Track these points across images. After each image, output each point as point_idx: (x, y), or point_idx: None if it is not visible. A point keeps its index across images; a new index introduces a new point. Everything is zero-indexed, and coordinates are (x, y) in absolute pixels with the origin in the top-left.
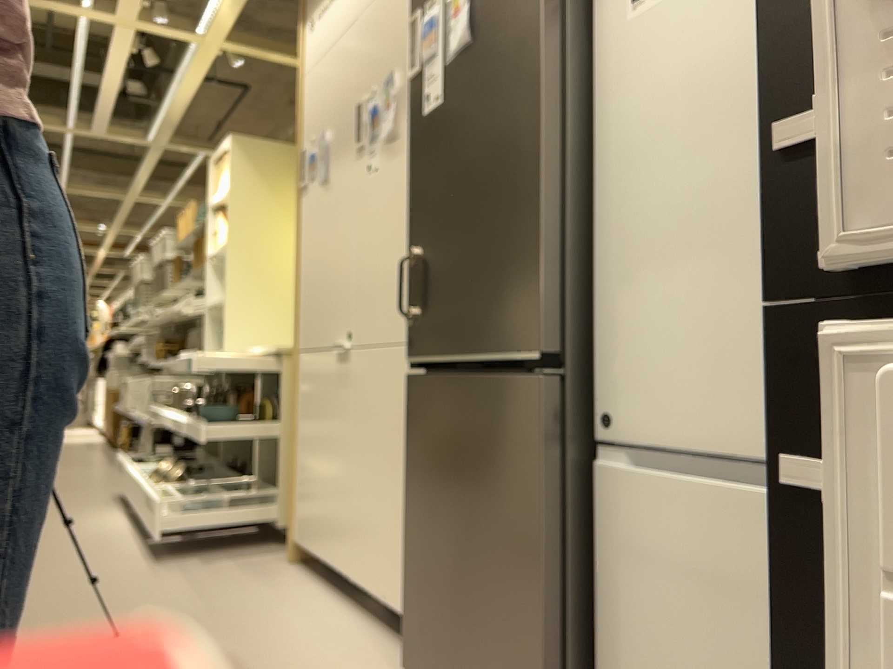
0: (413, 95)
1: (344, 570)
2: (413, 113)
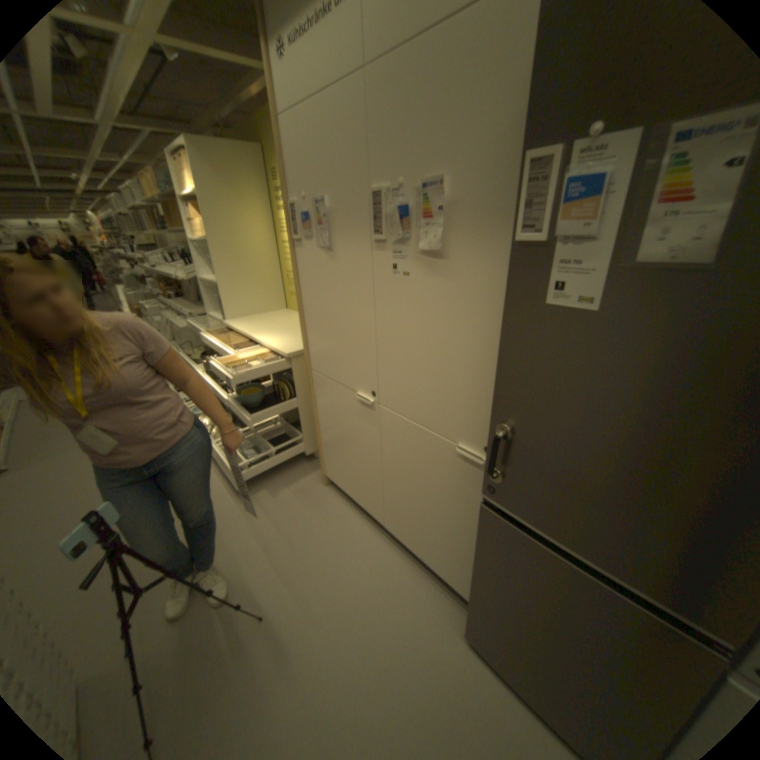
0: (522, 260)
1: (379, 519)
2: (519, 283)
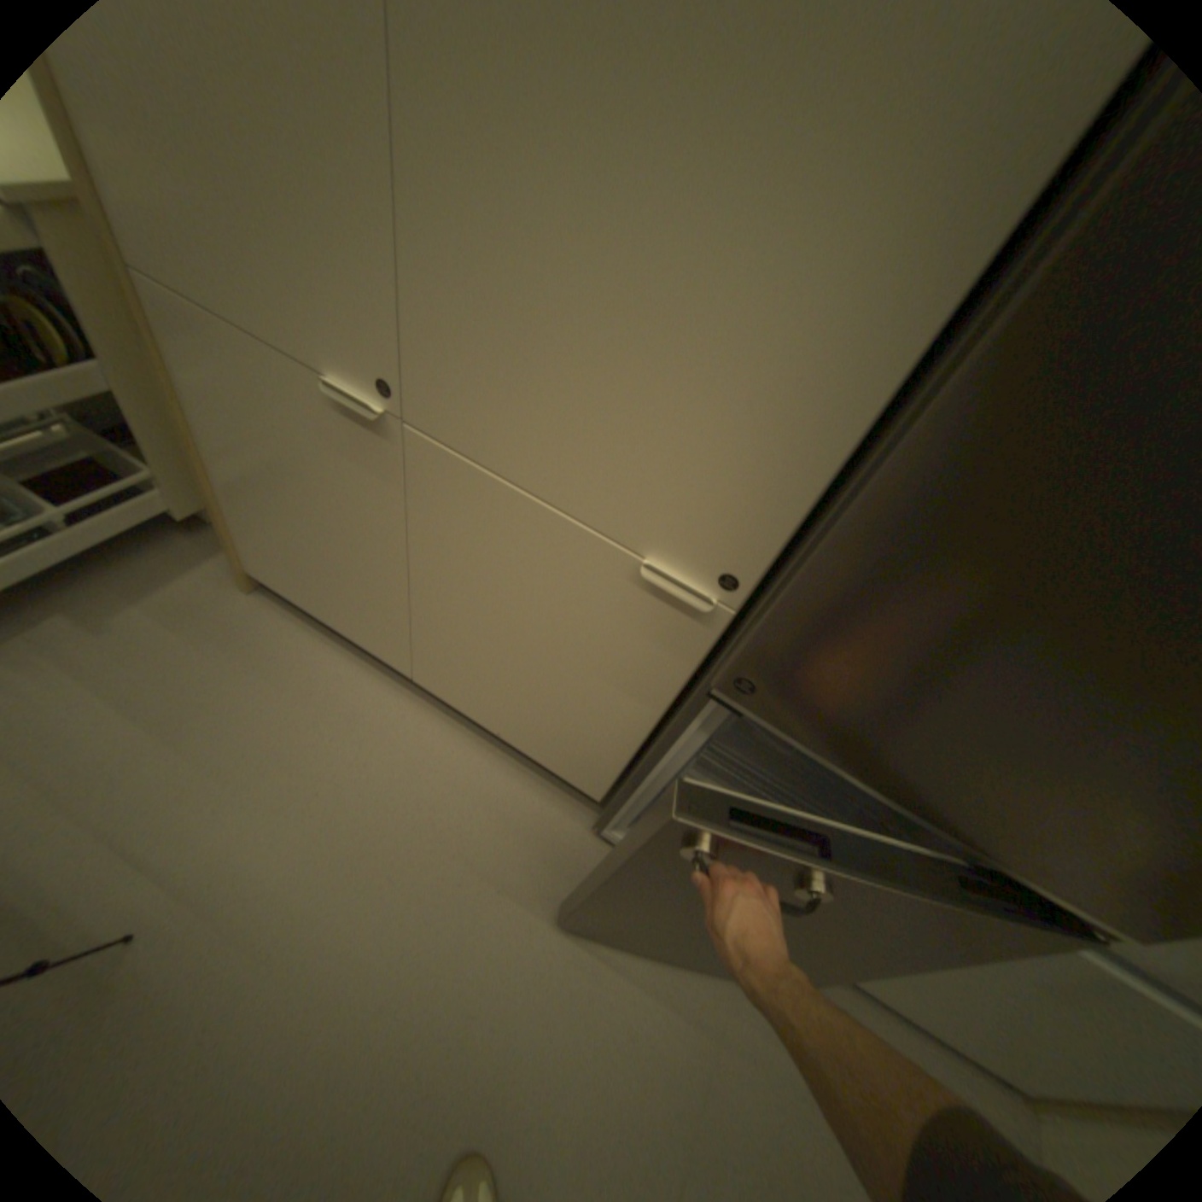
0: None
1: (398, 666)
2: None
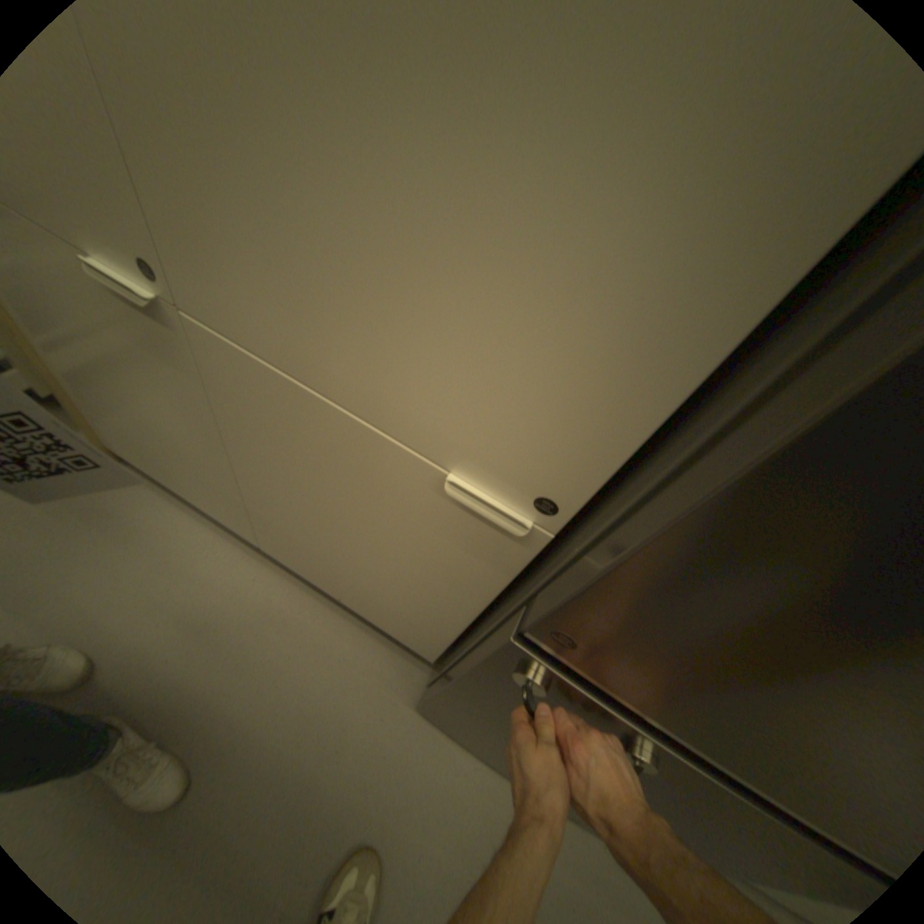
0: None
1: (246, 536)
2: None
